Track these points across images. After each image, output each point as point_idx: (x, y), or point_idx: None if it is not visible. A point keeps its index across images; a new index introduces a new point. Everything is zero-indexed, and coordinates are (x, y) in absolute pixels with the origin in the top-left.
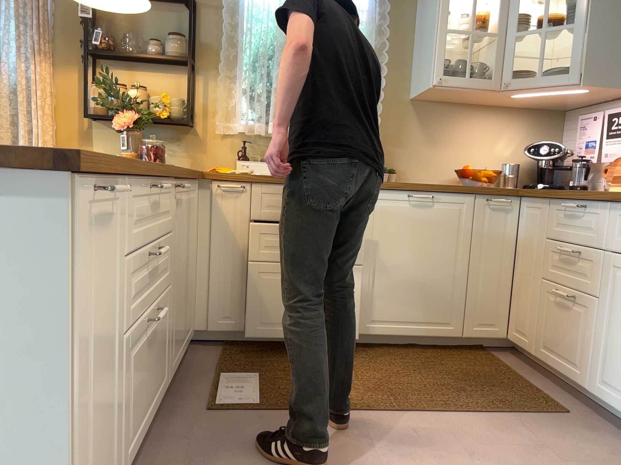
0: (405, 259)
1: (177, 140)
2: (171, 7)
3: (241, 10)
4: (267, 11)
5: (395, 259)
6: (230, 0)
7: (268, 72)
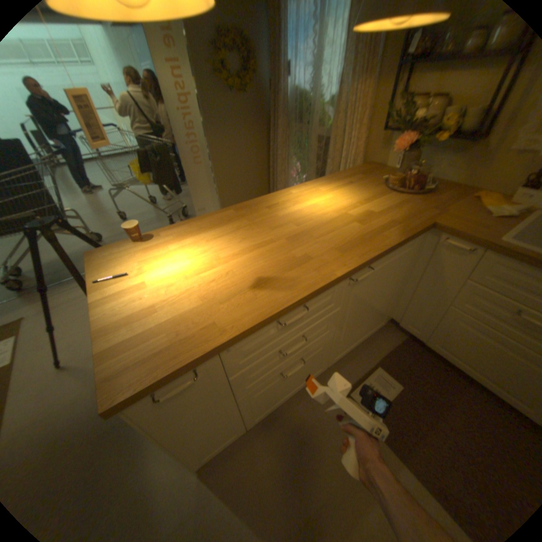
0: None
1: (461, 149)
2: None
3: None
4: None
5: None
6: None
7: None
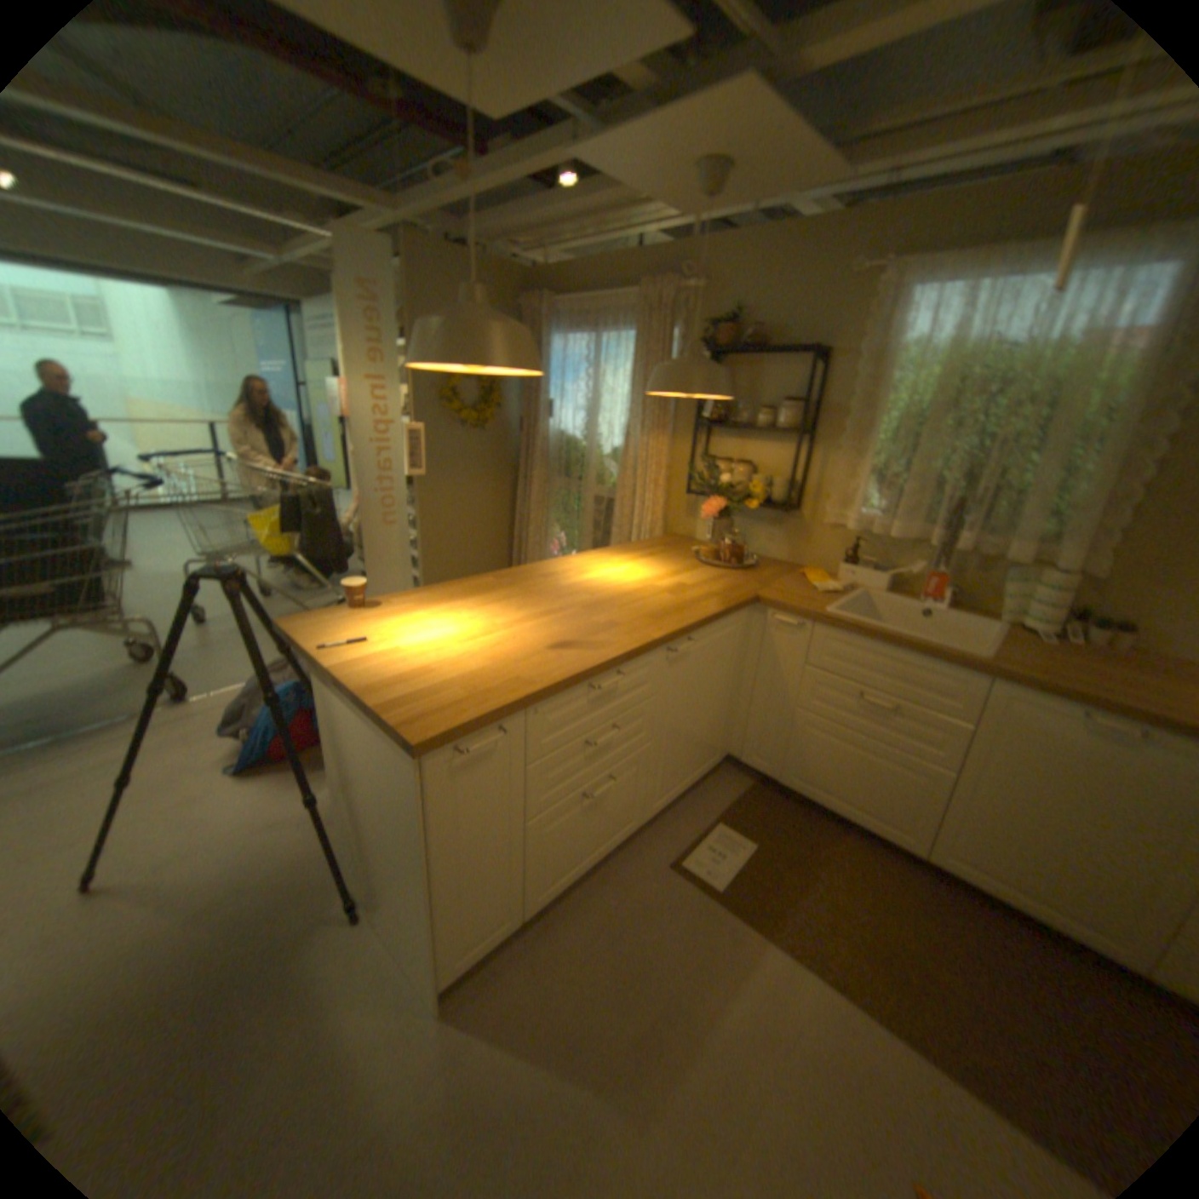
0: (1047, 806)
1: (777, 523)
2: (797, 357)
3: (891, 355)
4: (930, 354)
5: (1027, 797)
6: (876, 341)
7: (915, 444)
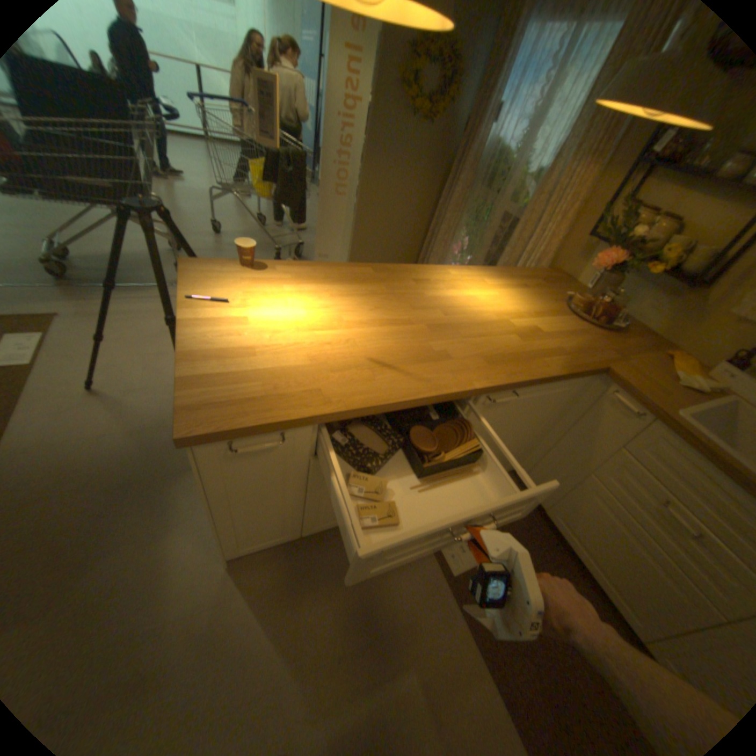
0: None
1: (674, 293)
2: None
3: None
4: None
5: None
6: None
7: None
